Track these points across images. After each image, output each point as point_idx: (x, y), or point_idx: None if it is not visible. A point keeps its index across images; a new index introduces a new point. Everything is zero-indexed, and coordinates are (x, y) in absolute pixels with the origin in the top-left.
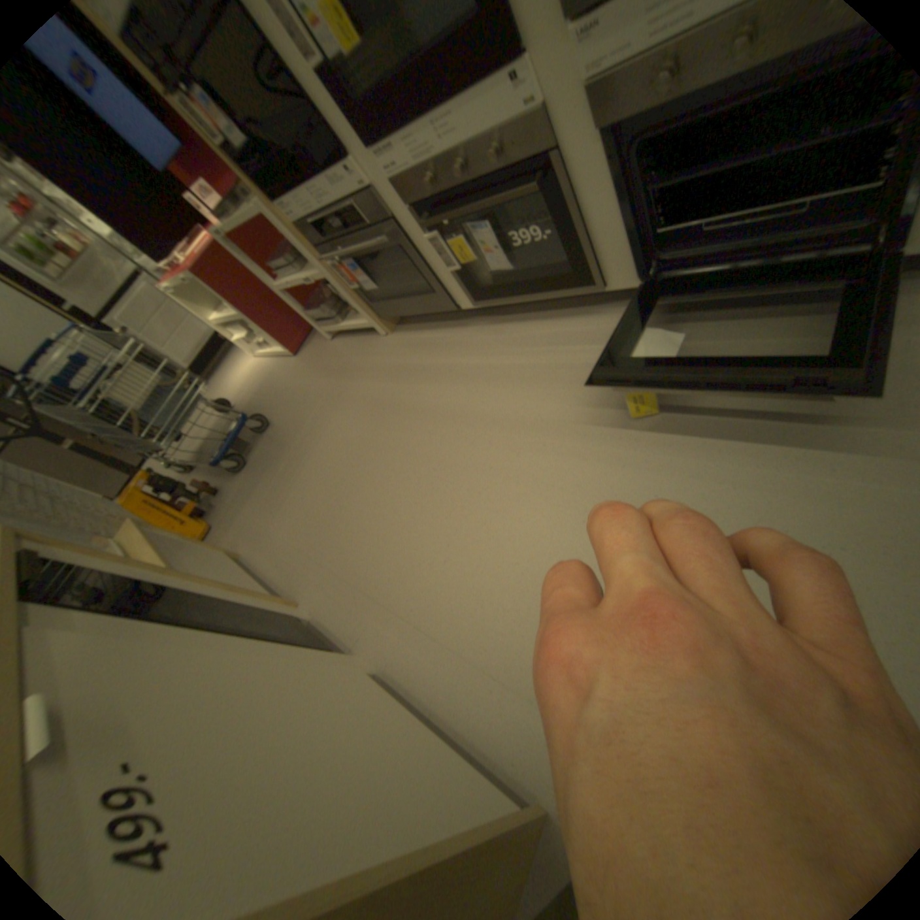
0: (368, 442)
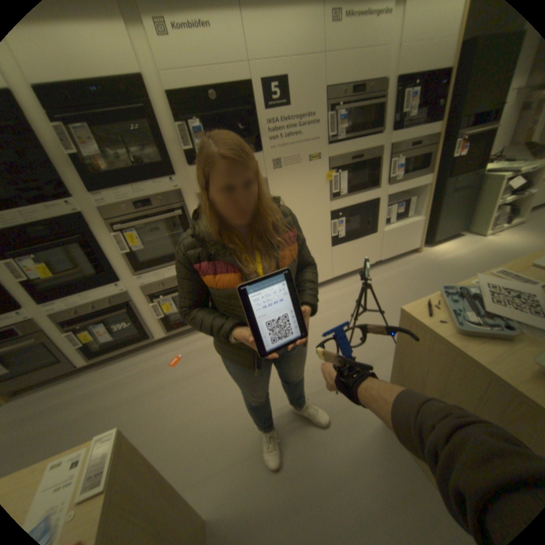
0: None
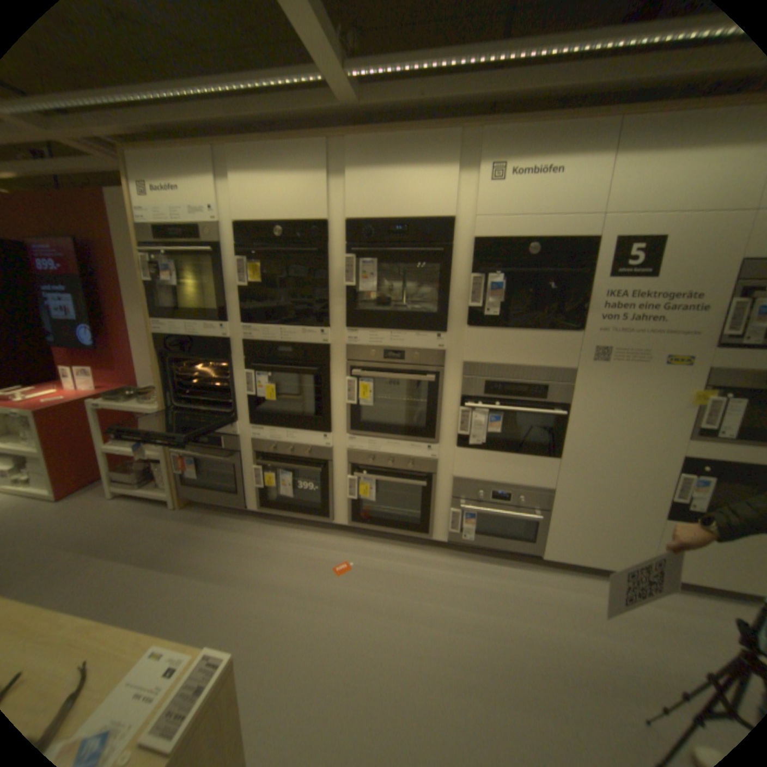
0: (133, 593)
